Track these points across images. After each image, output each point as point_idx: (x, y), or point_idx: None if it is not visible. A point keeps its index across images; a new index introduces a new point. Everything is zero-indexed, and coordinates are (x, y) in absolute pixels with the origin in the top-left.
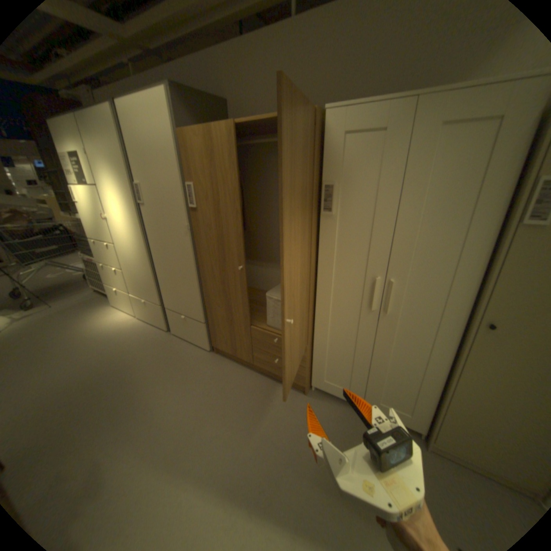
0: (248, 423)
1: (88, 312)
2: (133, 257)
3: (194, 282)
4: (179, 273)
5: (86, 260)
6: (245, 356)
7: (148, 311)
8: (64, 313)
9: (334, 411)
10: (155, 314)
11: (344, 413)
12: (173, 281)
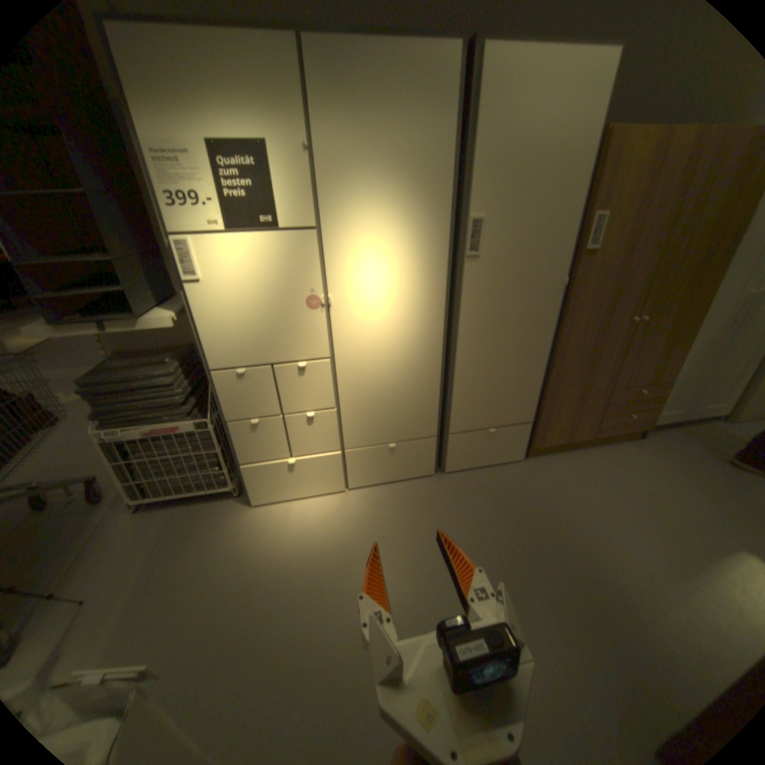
0: (666, 485)
1: (222, 543)
2: (396, 366)
3: (540, 366)
4: (514, 361)
5: (137, 438)
6: (586, 435)
7: (398, 459)
8: (163, 582)
9: (675, 437)
10: (415, 456)
11: (679, 434)
12: (494, 379)
